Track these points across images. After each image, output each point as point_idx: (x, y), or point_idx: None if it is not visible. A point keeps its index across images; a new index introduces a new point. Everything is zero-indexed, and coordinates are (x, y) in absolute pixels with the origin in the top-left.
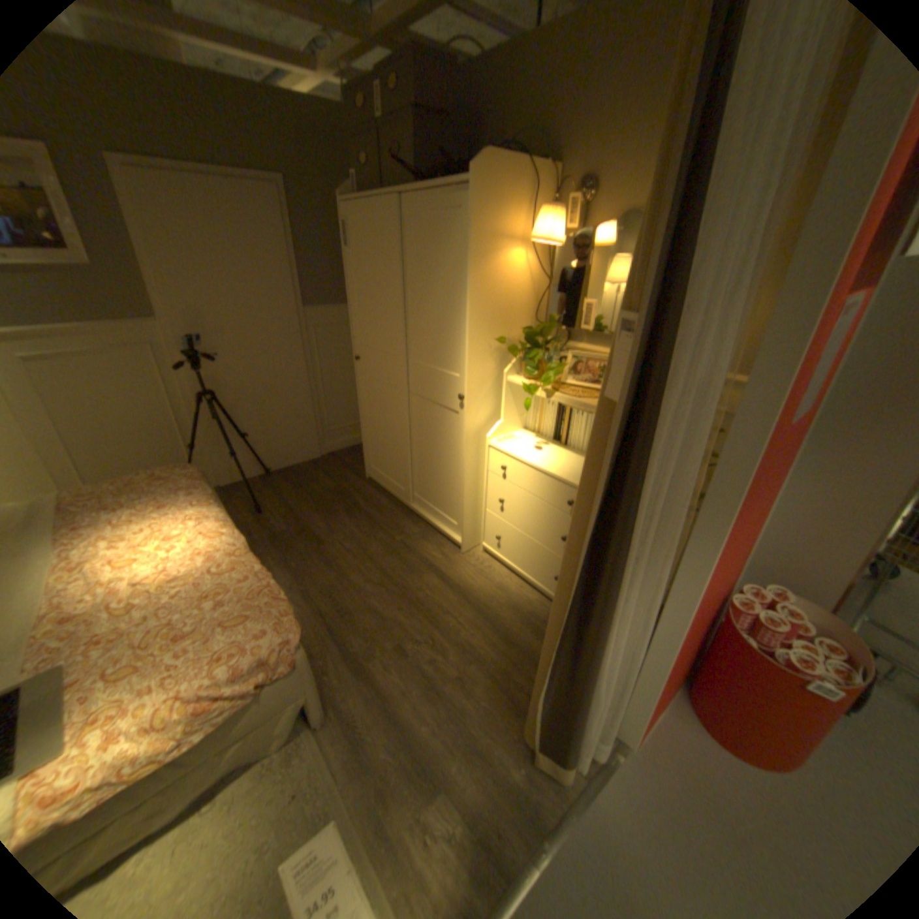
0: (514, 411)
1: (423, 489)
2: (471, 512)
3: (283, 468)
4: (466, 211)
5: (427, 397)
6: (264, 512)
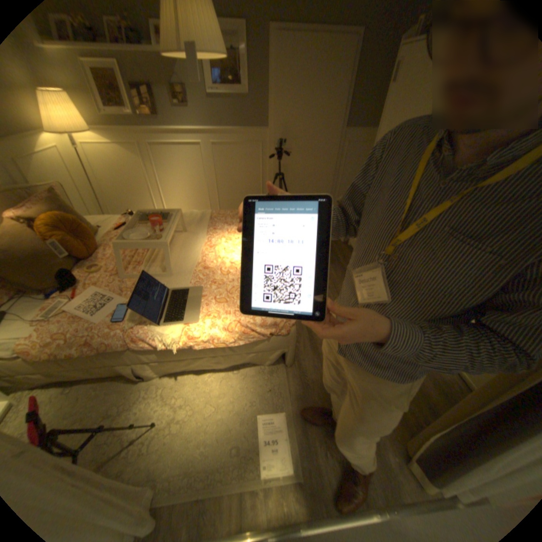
0: None
1: None
2: None
3: None
4: None
5: None
6: None
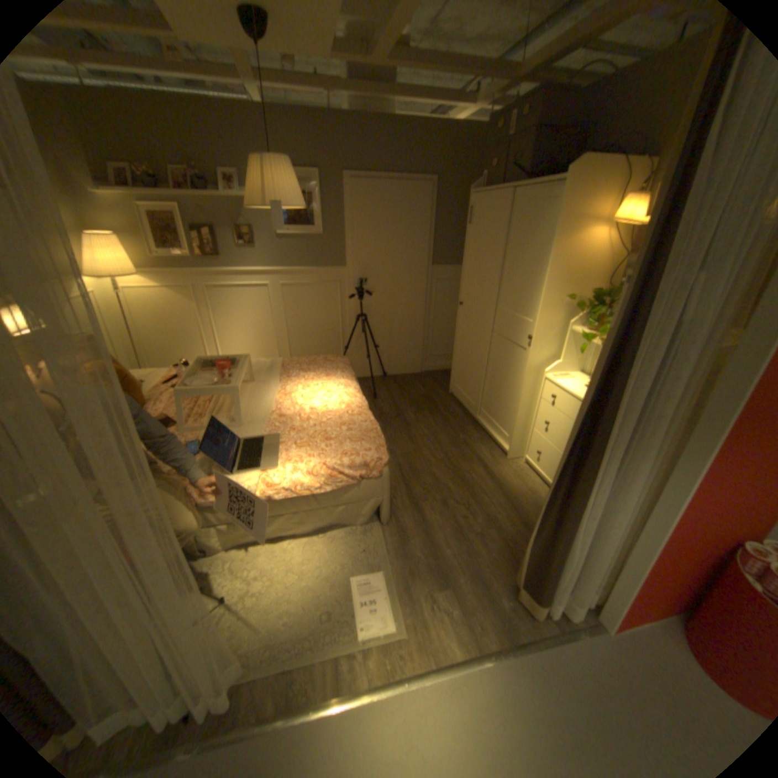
0: (574, 355)
1: (488, 406)
2: (521, 429)
3: (394, 374)
4: (560, 200)
5: (505, 335)
6: (378, 398)
